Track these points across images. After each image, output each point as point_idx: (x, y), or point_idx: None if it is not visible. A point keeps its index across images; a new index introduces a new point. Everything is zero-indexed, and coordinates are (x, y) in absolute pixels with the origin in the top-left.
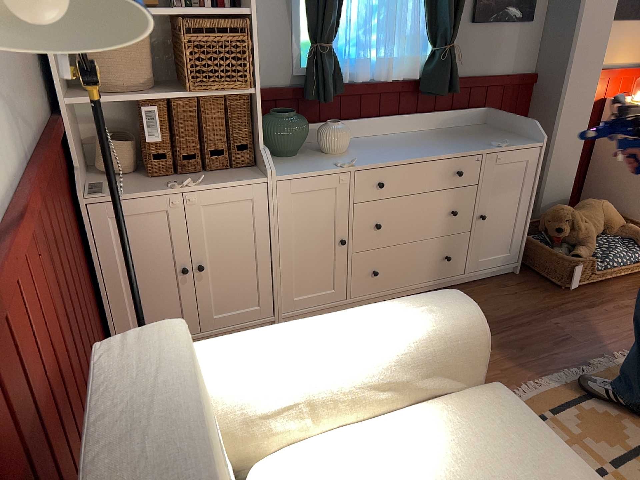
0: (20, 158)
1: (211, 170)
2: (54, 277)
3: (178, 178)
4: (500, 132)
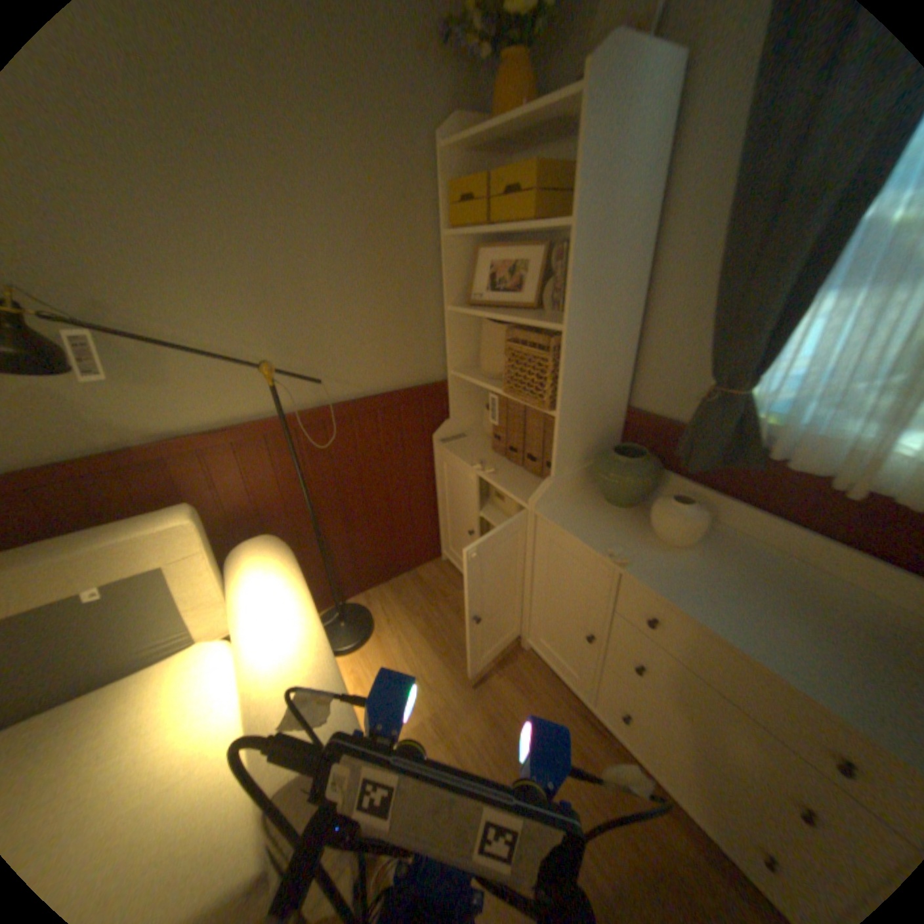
0: (316, 401)
1: (529, 469)
2: (319, 472)
3: (502, 460)
4: None
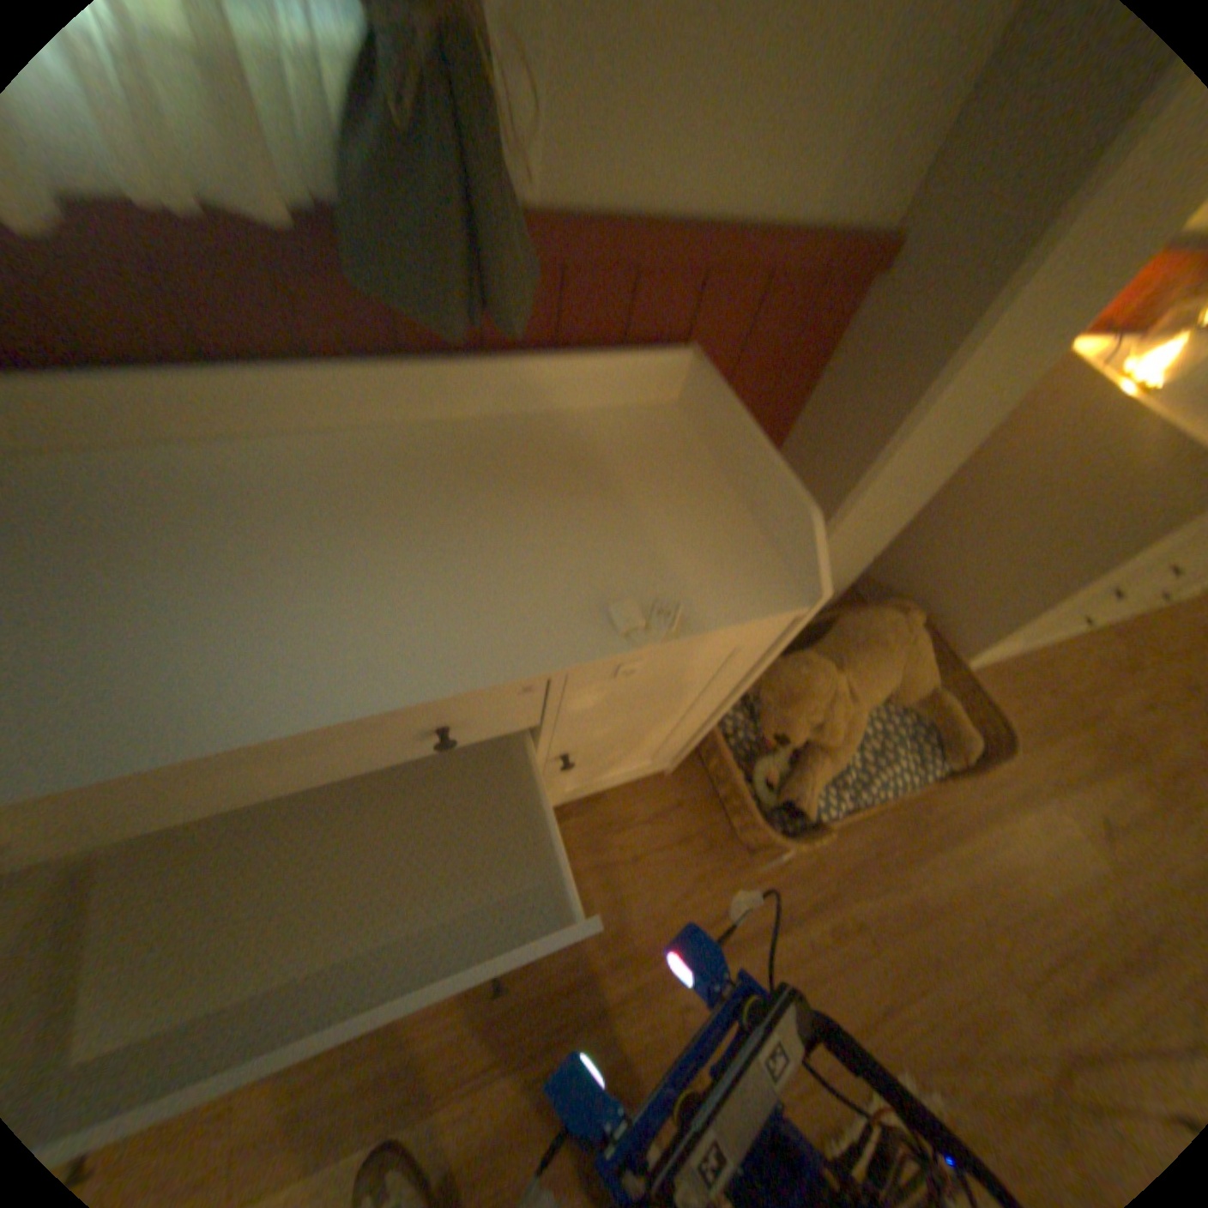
0: None
1: None
2: None
3: None
4: (694, 478)
